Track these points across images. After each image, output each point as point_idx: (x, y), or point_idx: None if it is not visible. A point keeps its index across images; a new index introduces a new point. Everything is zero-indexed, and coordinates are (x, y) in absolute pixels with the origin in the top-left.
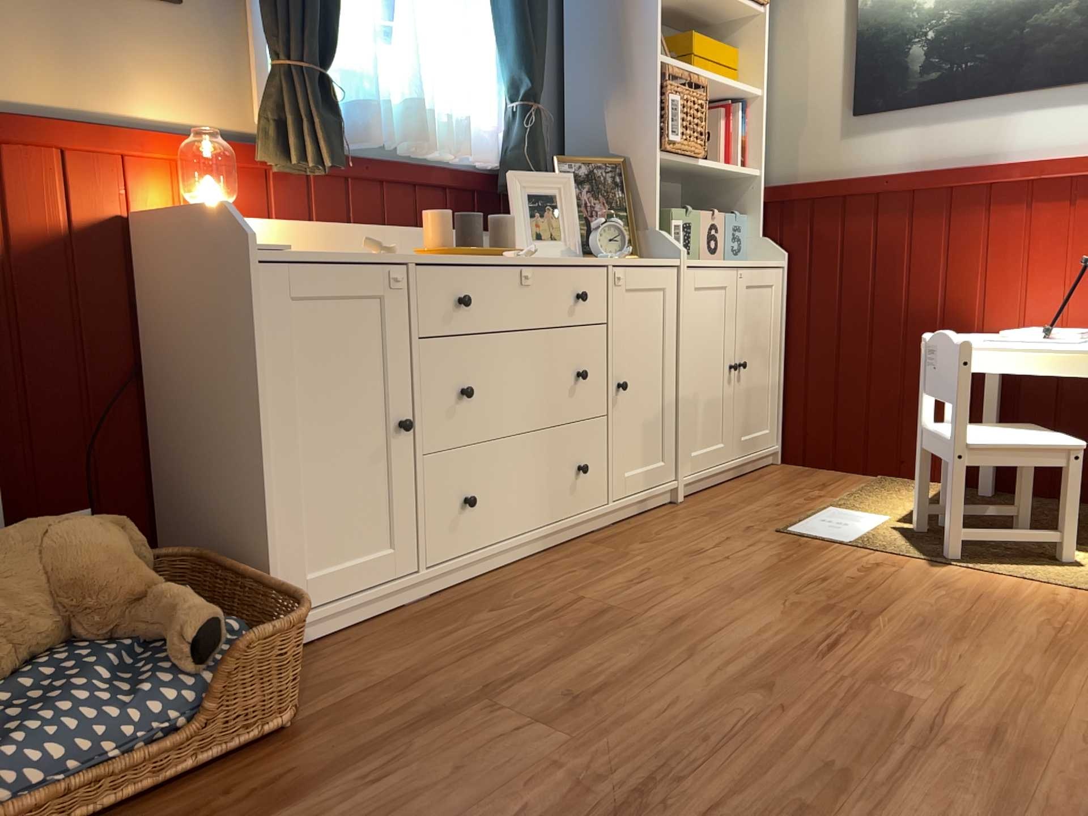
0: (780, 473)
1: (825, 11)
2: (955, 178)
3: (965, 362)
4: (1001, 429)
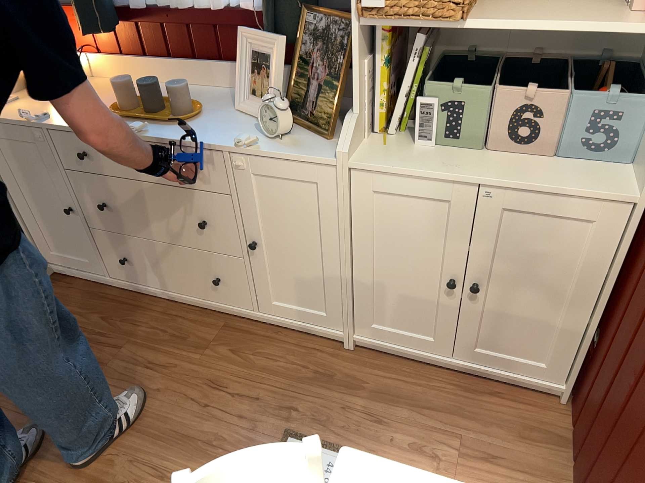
0: (515, 406)
1: None
2: None
3: None
4: None
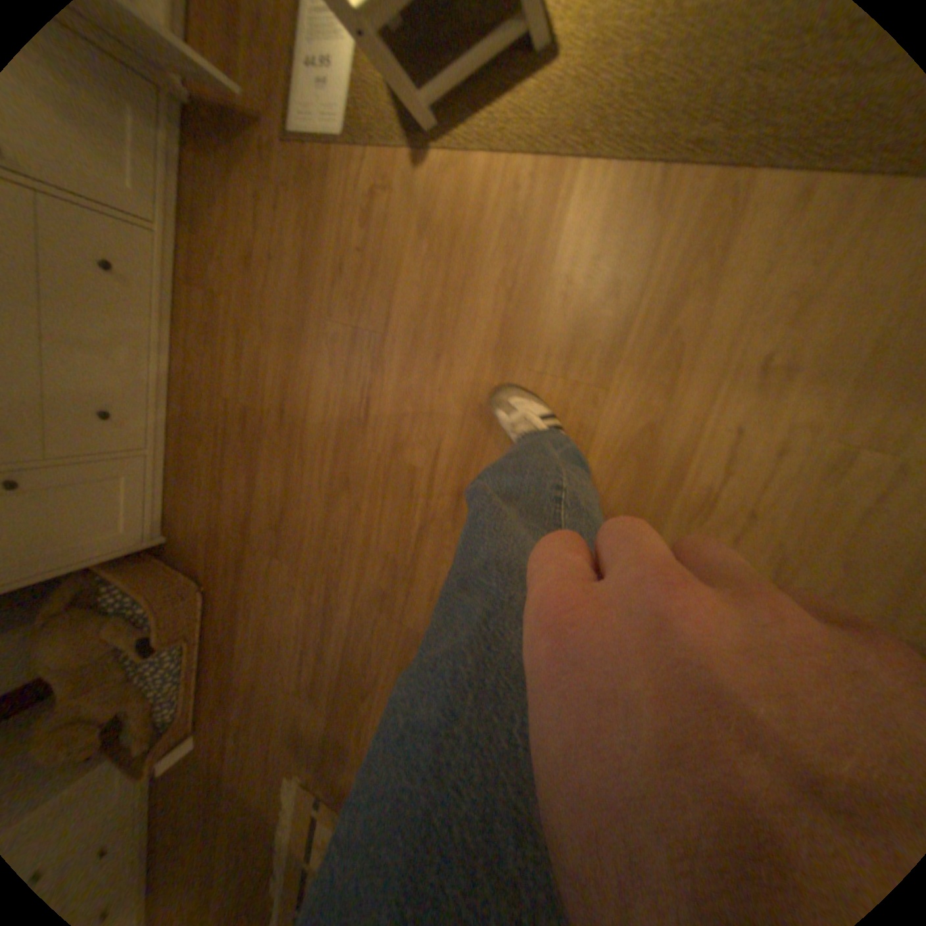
0: None
1: None
2: None
3: None
4: None
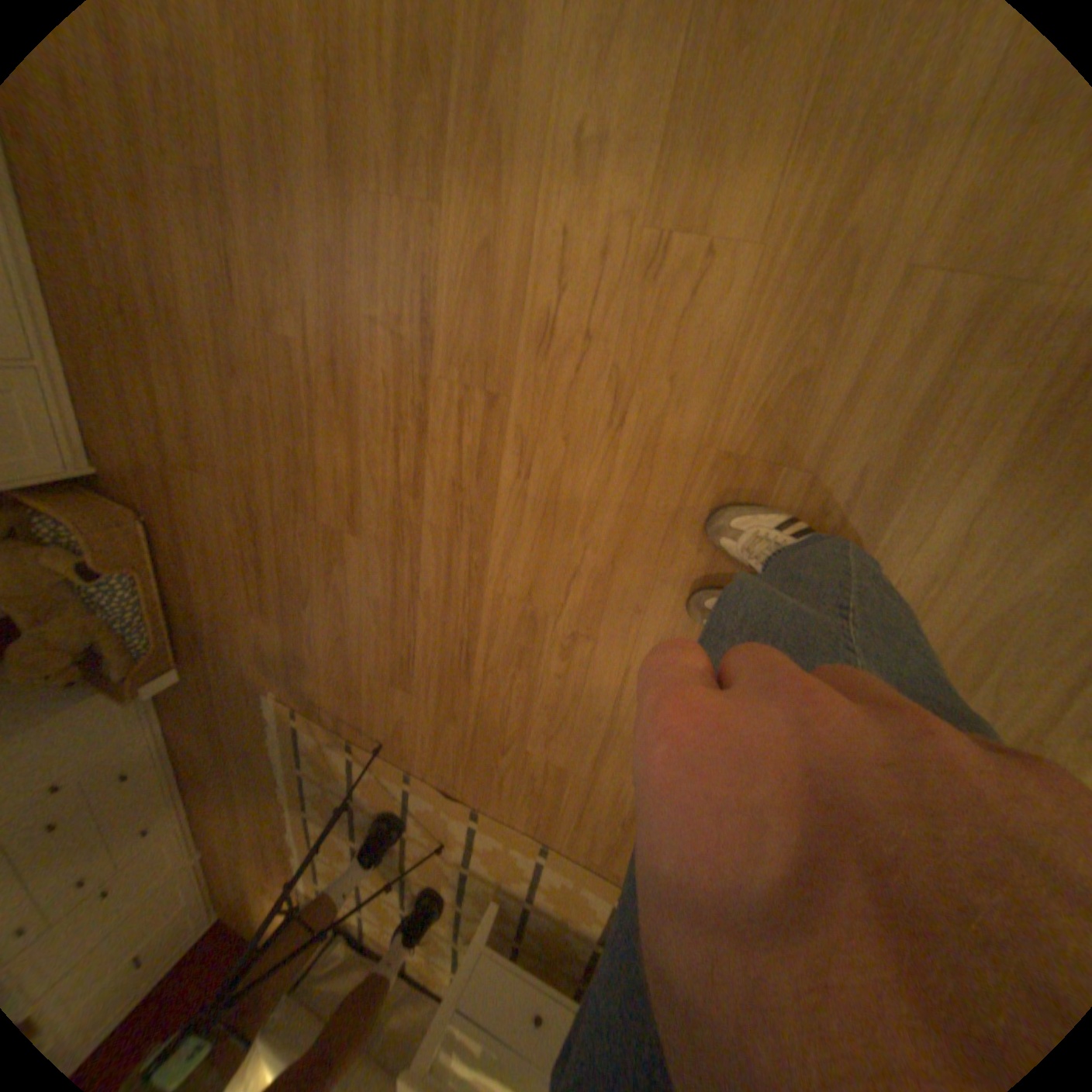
0: None
1: None
2: None
3: None
4: None
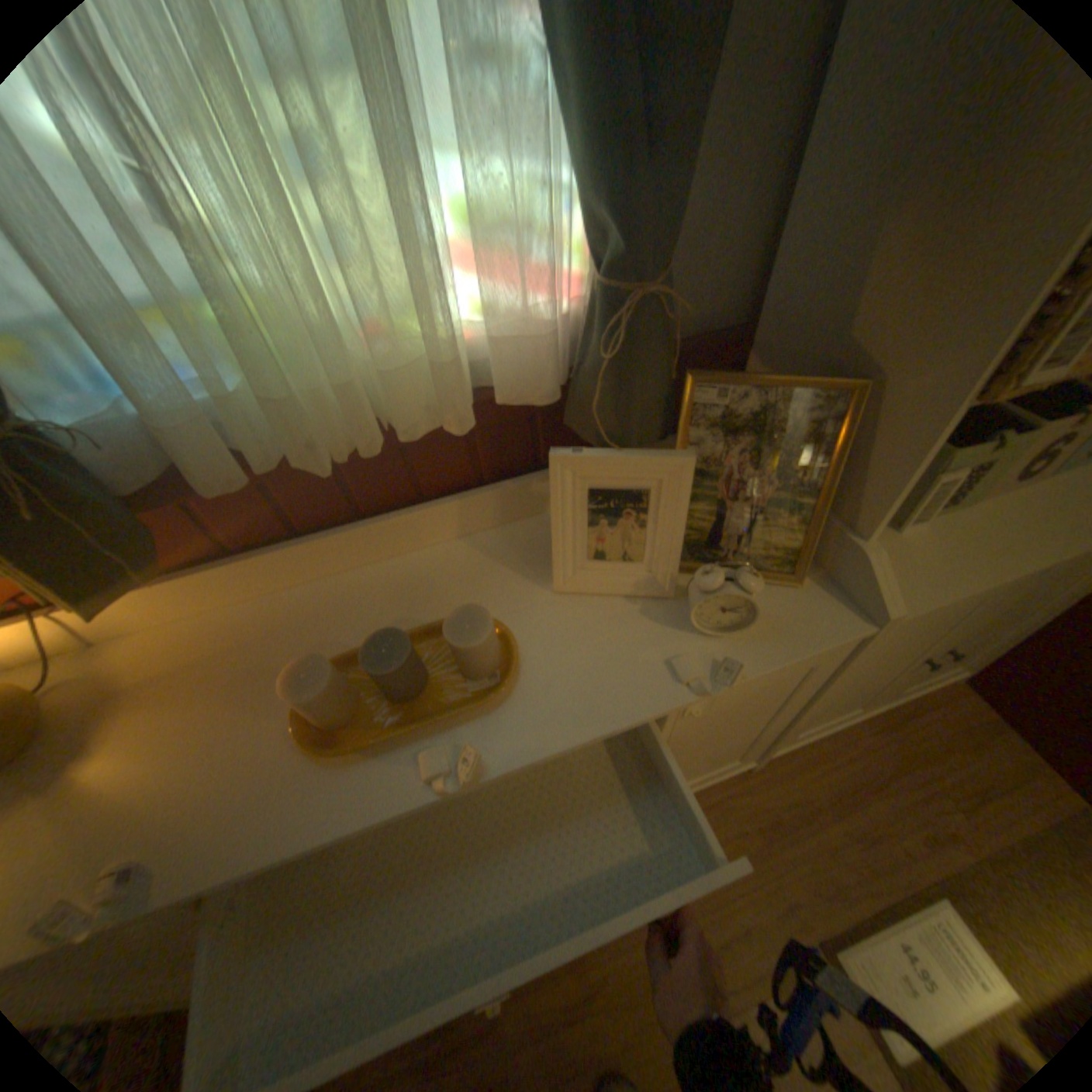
0: (943, 719)
1: None
2: None
3: None
4: None
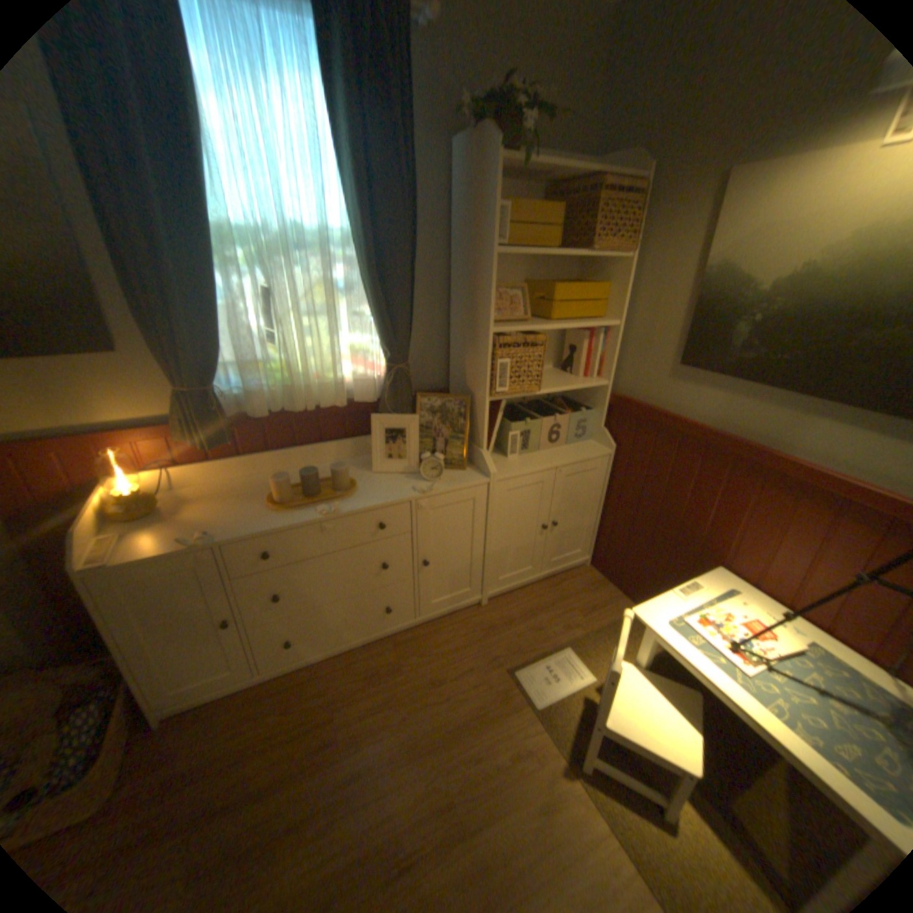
0: (578, 580)
1: (683, 261)
2: (744, 449)
3: (614, 683)
4: (665, 700)
